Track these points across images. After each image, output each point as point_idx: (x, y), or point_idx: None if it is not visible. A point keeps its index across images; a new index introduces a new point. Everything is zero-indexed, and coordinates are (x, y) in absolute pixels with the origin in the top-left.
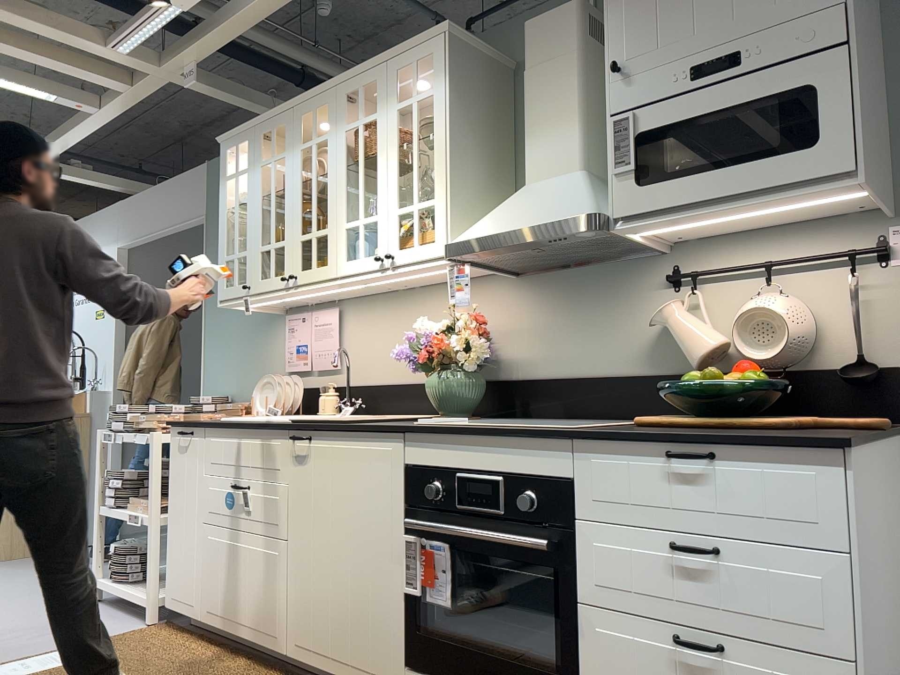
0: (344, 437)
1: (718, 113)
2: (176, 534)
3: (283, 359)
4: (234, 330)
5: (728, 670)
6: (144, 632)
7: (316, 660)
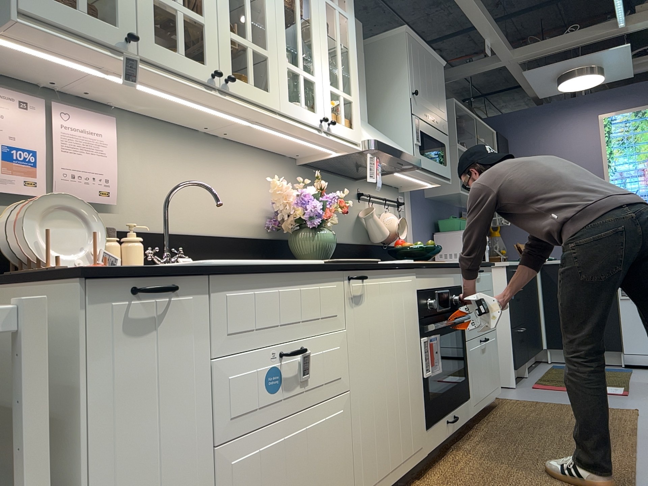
0: (387, 275)
1: (432, 139)
2: None
3: None
4: None
5: (487, 345)
6: None
7: None
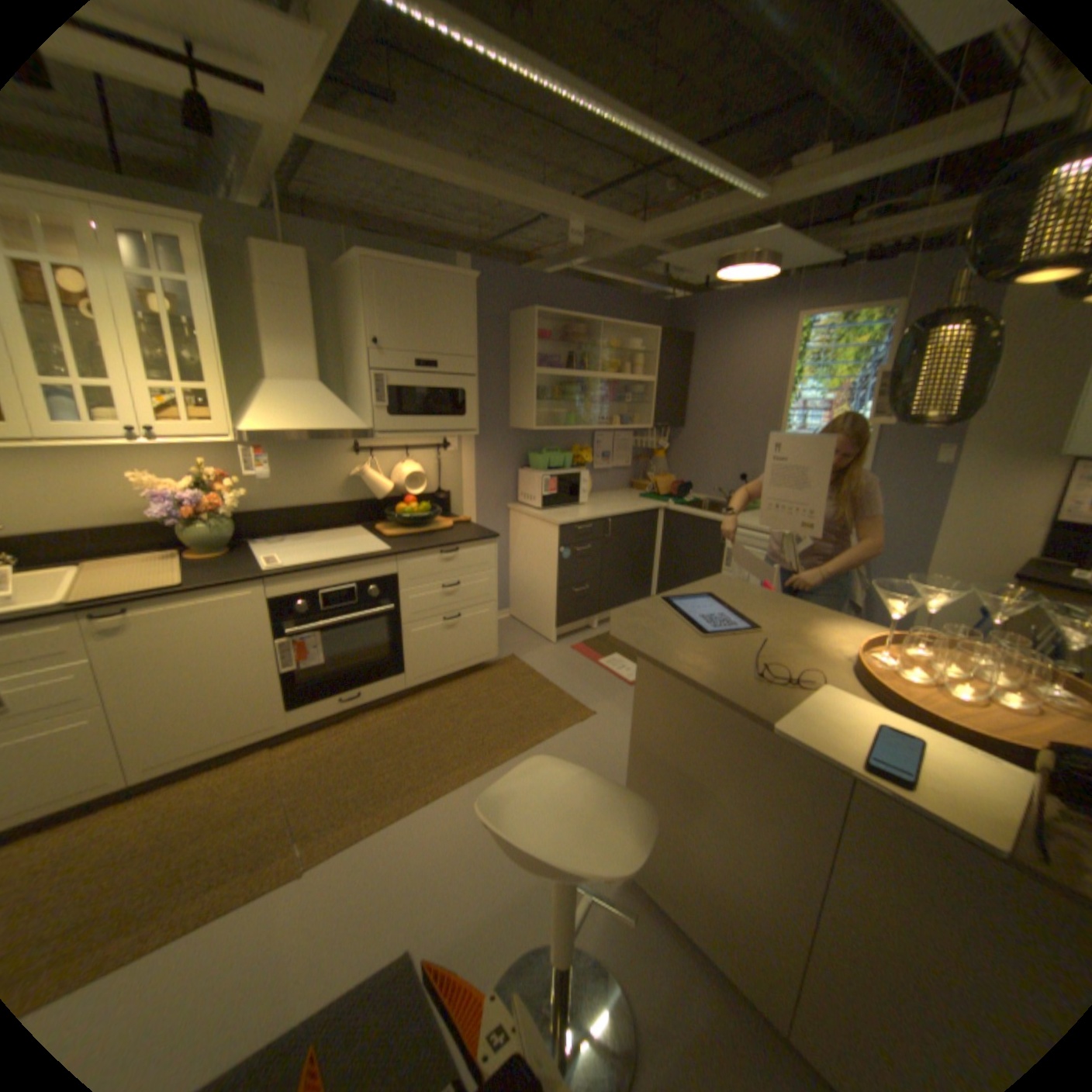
0: (185, 598)
1: (428, 389)
2: None
3: None
4: None
5: (461, 621)
6: None
7: (179, 764)
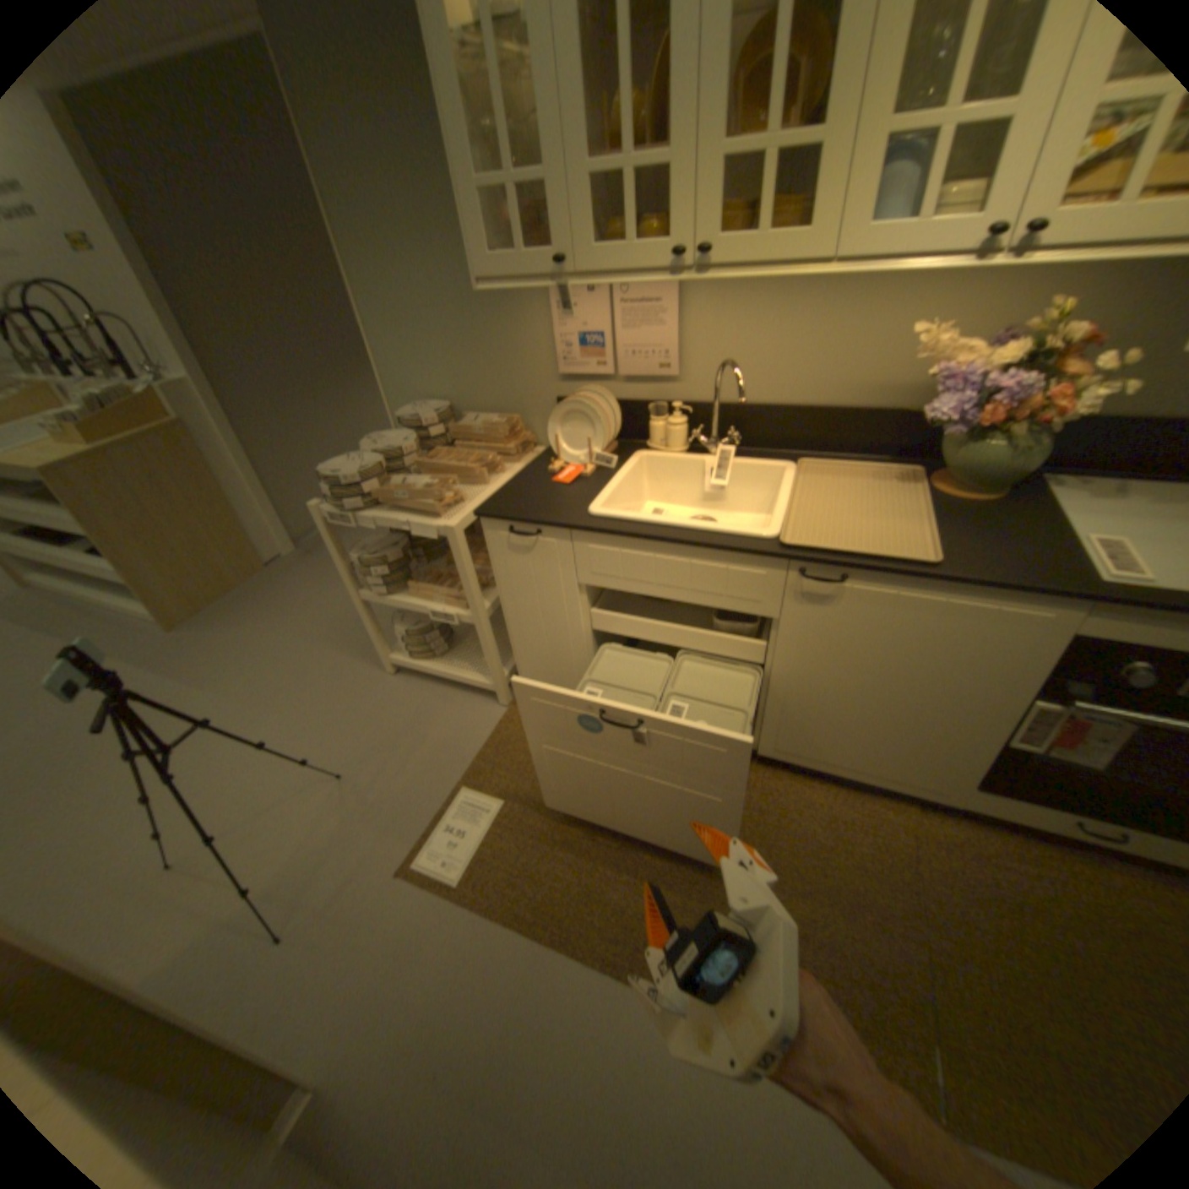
0: (936, 587)
1: None
2: (531, 637)
3: (548, 353)
4: (423, 295)
5: None
6: (515, 722)
7: (813, 765)
